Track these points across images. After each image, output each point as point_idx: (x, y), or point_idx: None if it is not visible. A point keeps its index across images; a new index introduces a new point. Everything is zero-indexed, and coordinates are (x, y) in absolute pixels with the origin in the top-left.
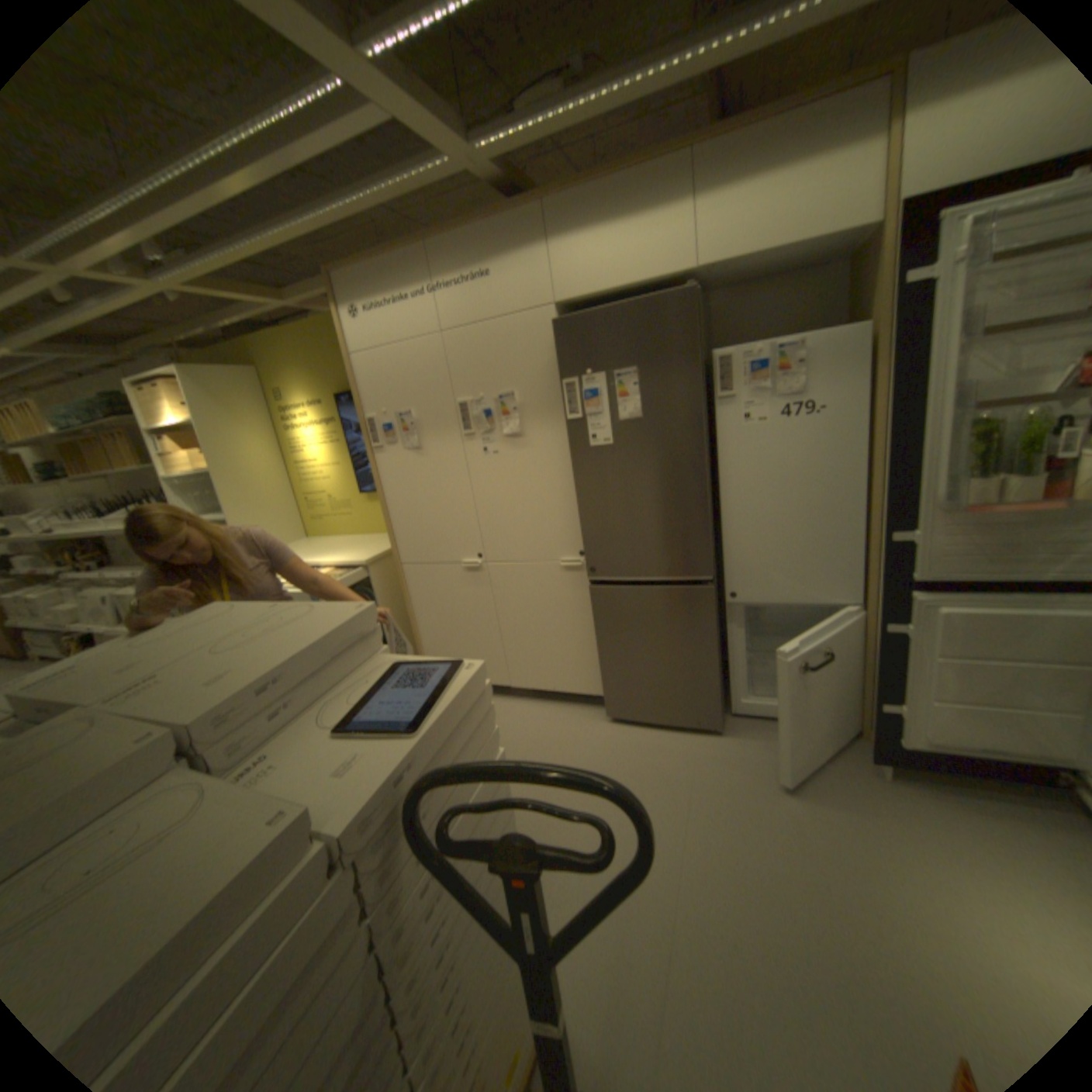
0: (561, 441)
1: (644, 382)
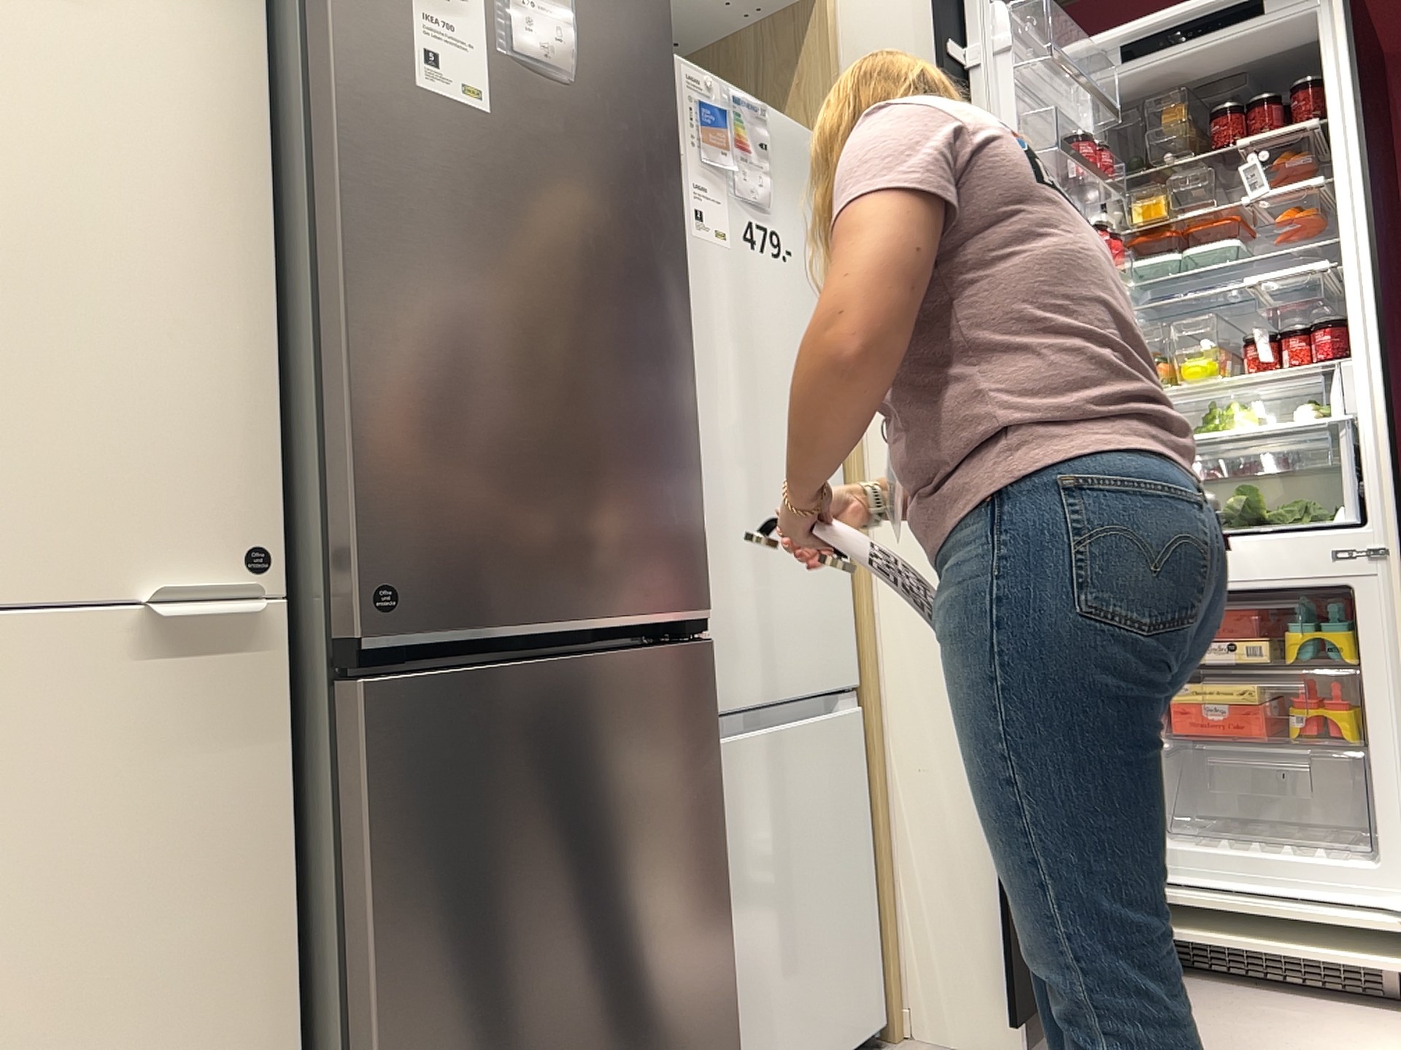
0: (215, 40)
1: None
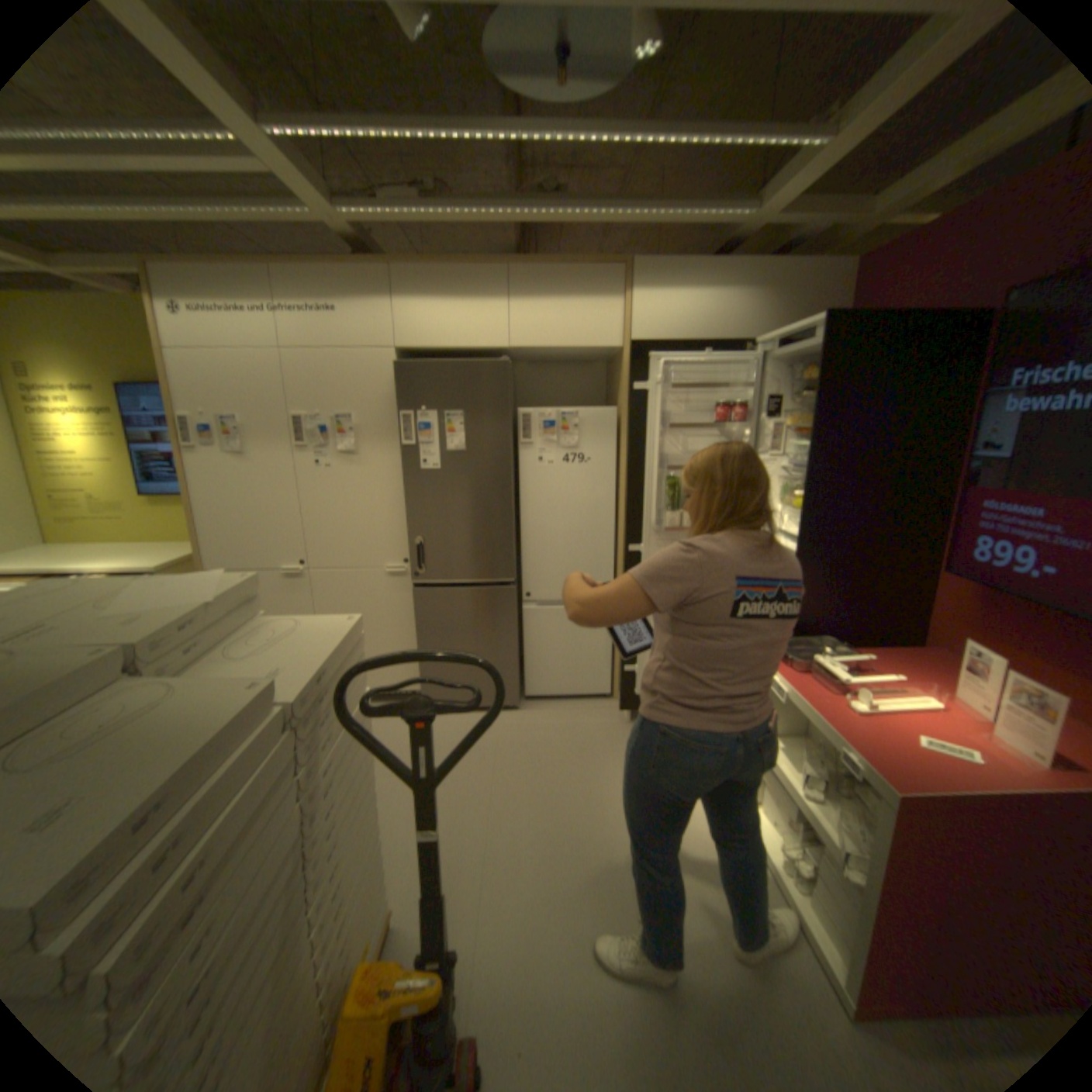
0: (394, 462)
1: (469, 424)
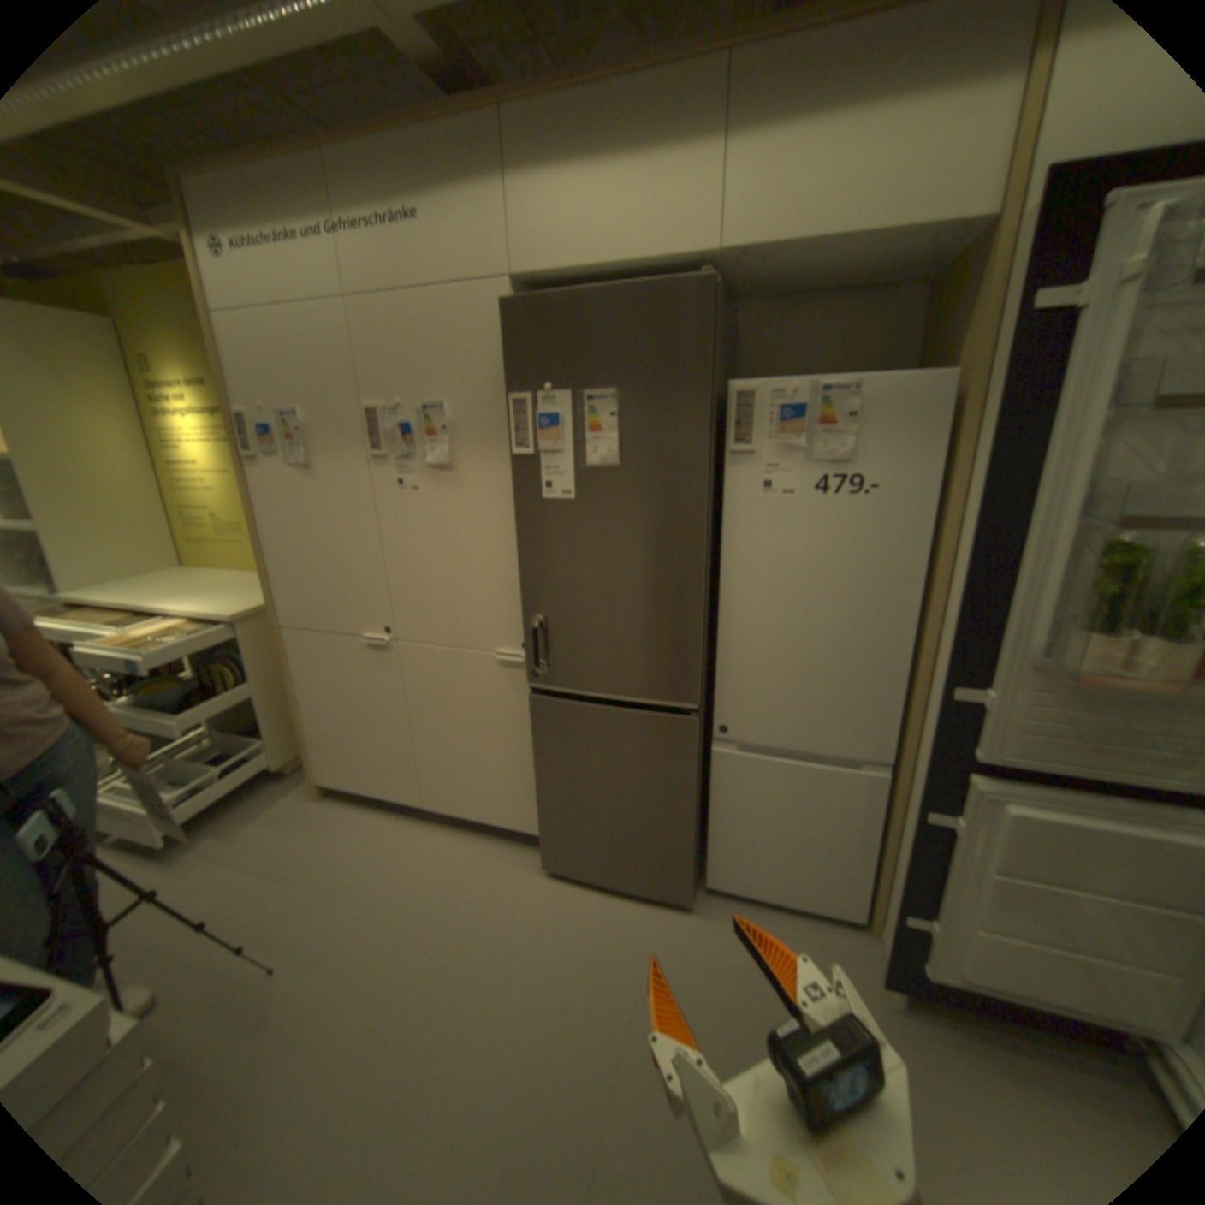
0: (508, 483)
1: (627, 413)
